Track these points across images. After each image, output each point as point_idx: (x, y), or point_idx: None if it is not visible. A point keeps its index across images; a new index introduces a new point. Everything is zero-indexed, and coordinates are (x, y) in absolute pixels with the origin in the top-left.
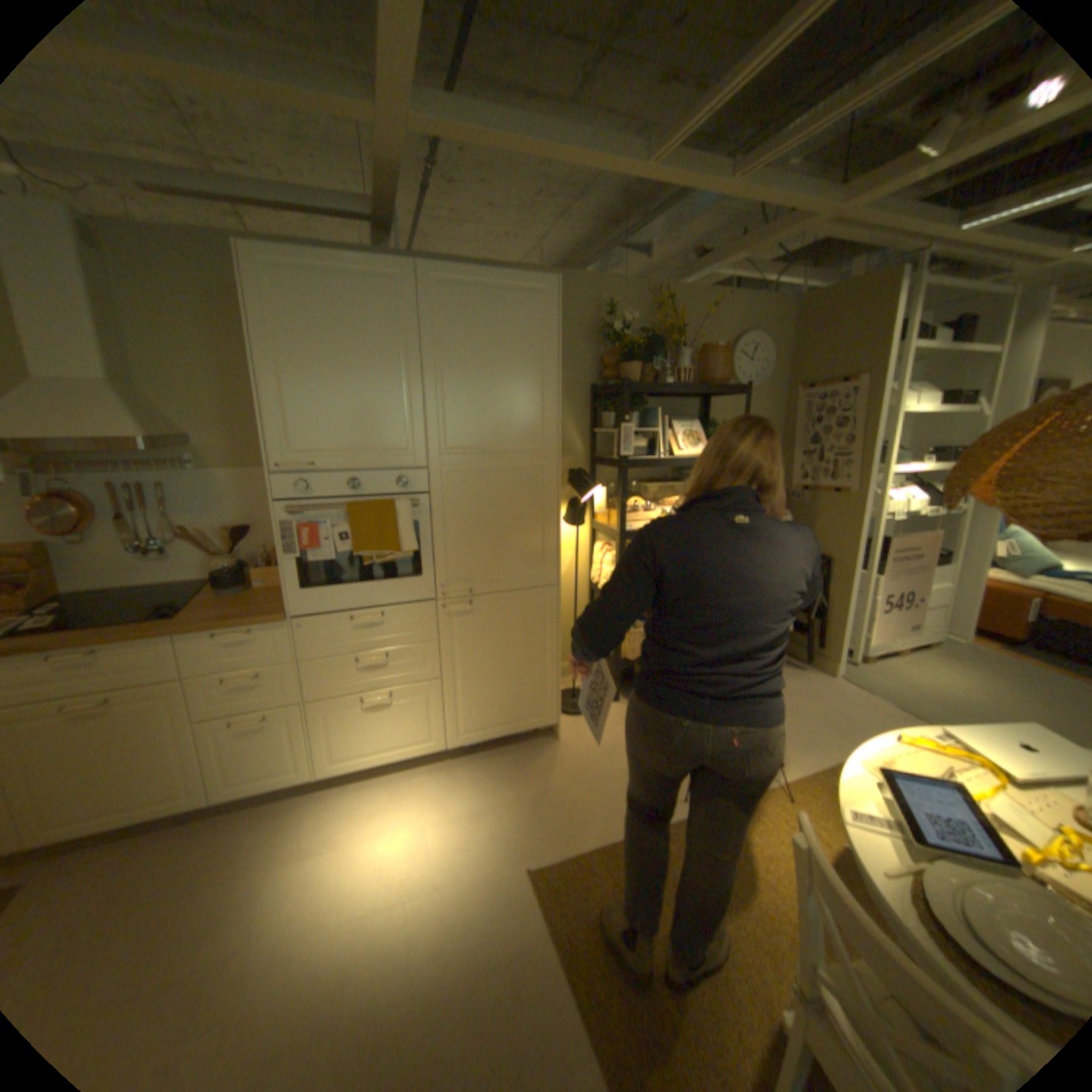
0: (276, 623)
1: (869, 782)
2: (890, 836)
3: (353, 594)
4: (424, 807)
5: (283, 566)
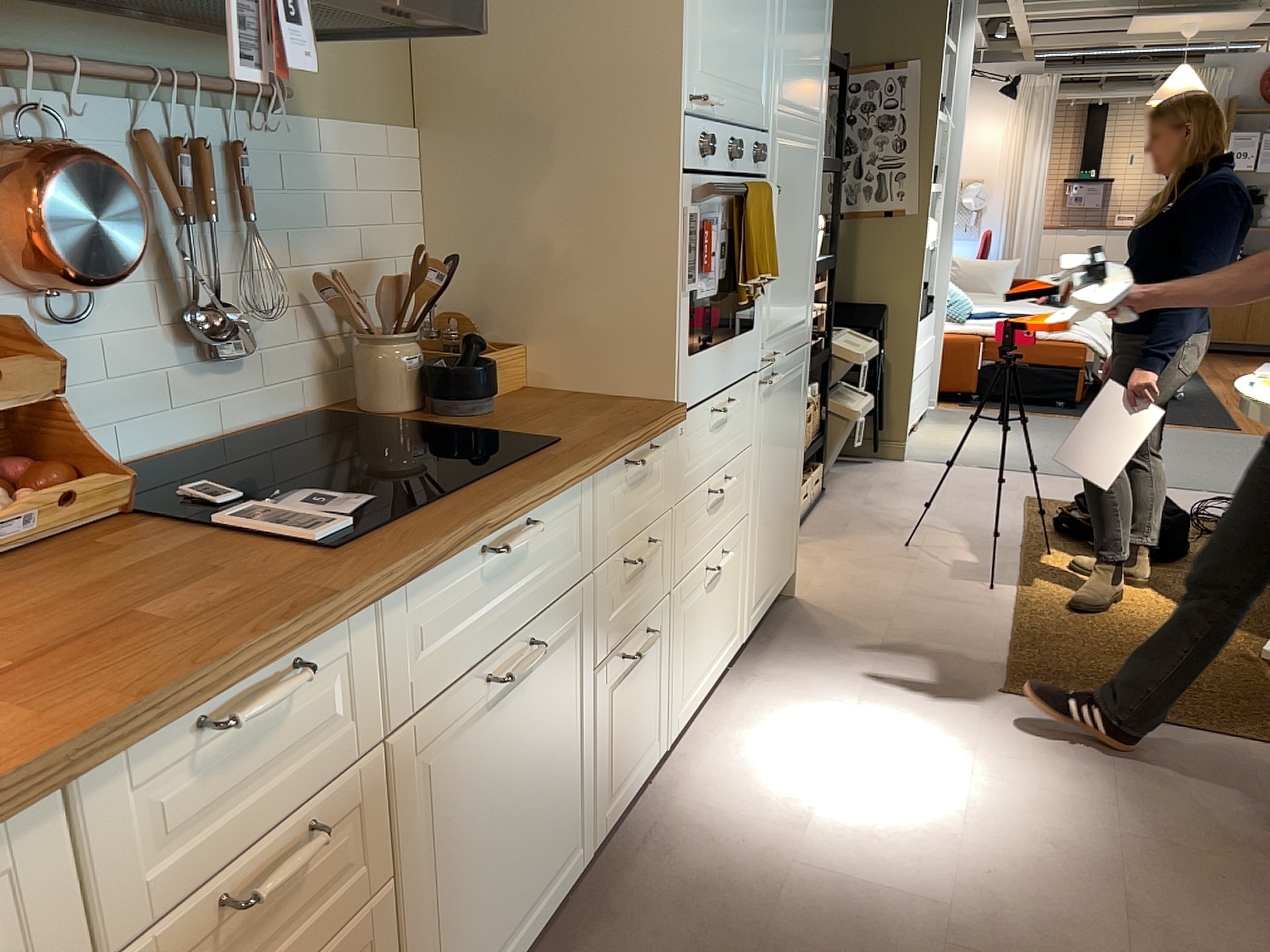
0: (679, 422)
1: None
2: None
3: (719, 361)
4: (806, 711)
5: (682, 307)
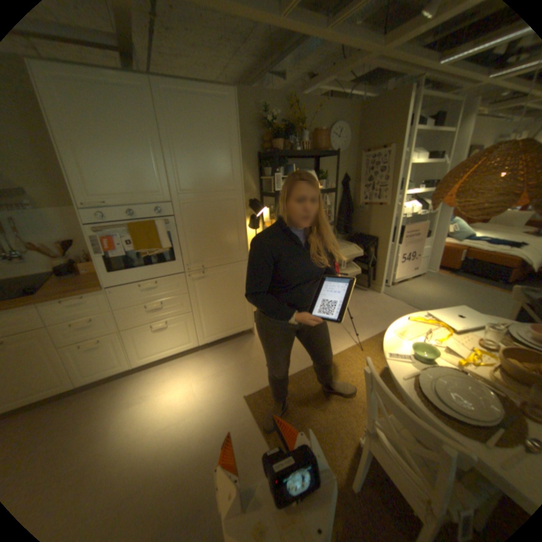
0: (95, 292)
1: (395, 339)
2: (405, 361)
3: (138, 273)
4: (190, 374)
5: (94, 261)
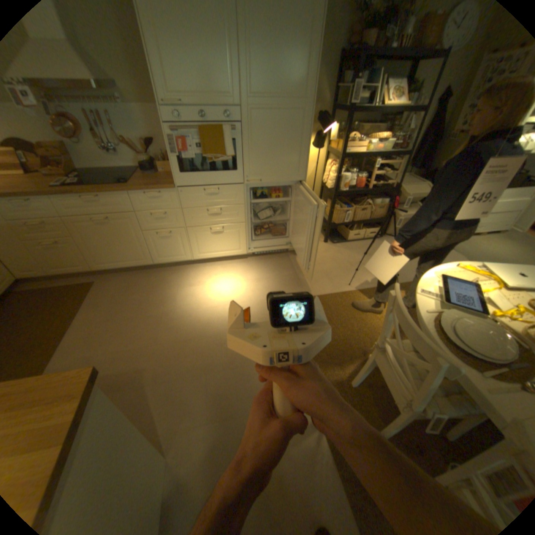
0: (171, 189)
1: (434, 280)
2: (435, 299)
3: (204, 177)
4: (237, 274)
5: (171, 160)
